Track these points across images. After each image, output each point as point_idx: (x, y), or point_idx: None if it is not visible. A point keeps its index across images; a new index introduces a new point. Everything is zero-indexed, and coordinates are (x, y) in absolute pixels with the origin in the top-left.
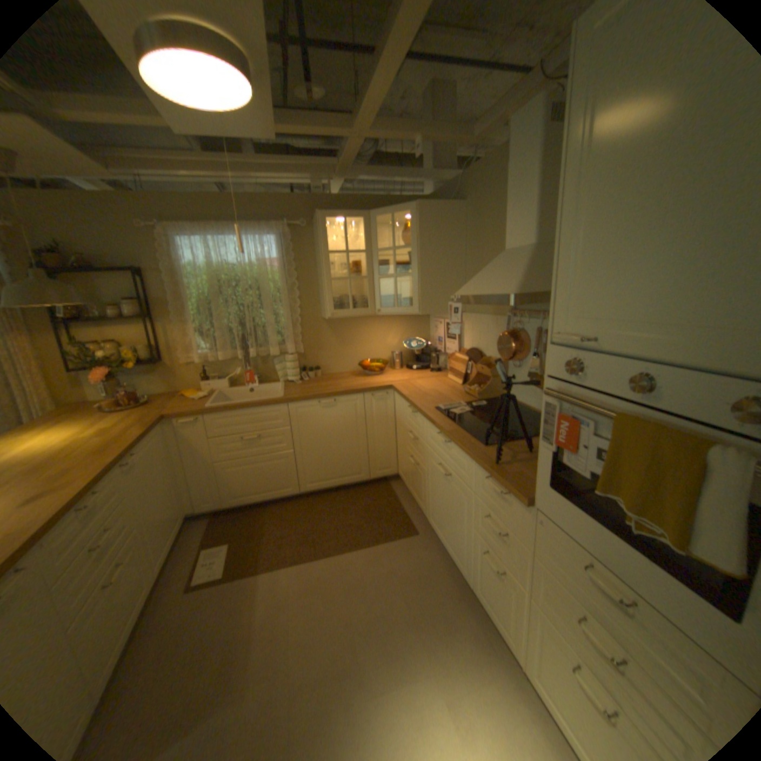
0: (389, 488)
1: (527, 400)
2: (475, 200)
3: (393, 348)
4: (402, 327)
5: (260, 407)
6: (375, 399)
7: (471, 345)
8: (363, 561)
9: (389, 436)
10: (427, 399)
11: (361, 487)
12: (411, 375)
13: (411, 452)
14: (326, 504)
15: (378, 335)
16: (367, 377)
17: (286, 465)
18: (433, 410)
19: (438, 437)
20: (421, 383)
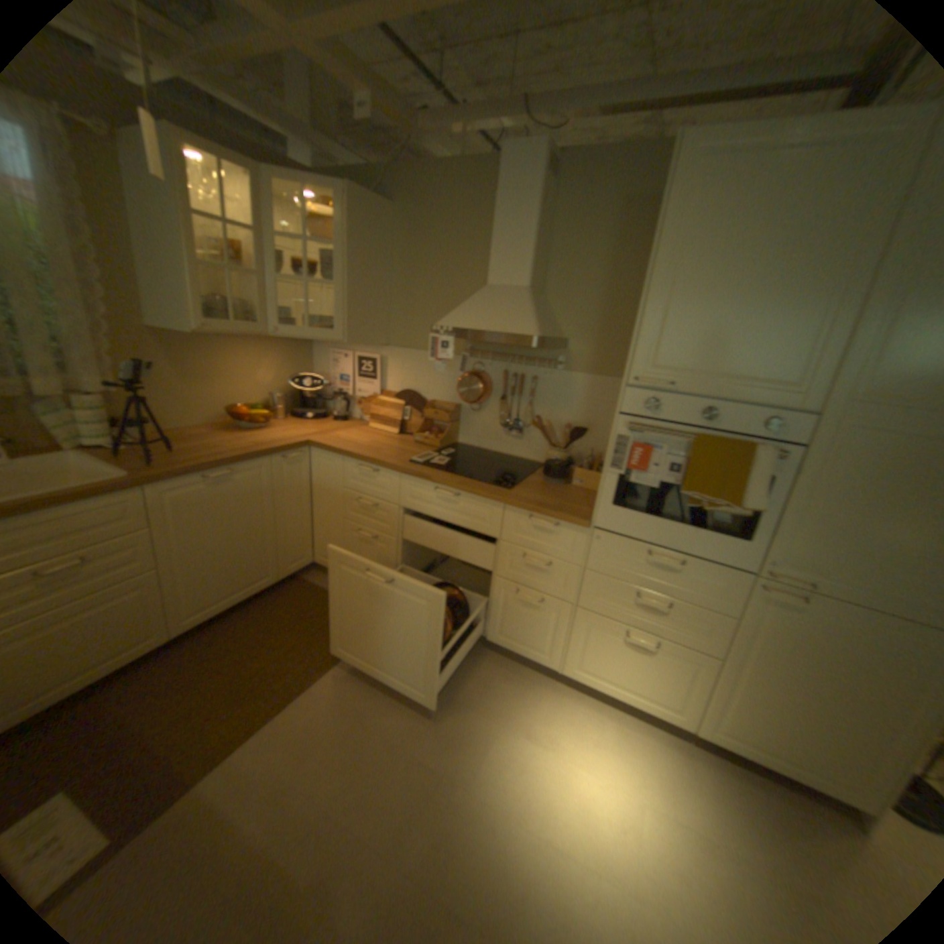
0: (306, 584)
1: (484, 443)
2: (408, 207)
3: (266, 388)
4: (277, 357)
5: (78, 502)
6: (285, 463)
7: (399, 386)
8: (345, 676)
9: (303, 513)
10: (382, 453)
11: (263, 597)
12: (312, 425)
13: (356, 524)
14: (223, 638)
15: (243, 366)
16: (246, 432)
17: (141, 601)
18: (408, 463)
19: (428, 493)
20: (345, 435)
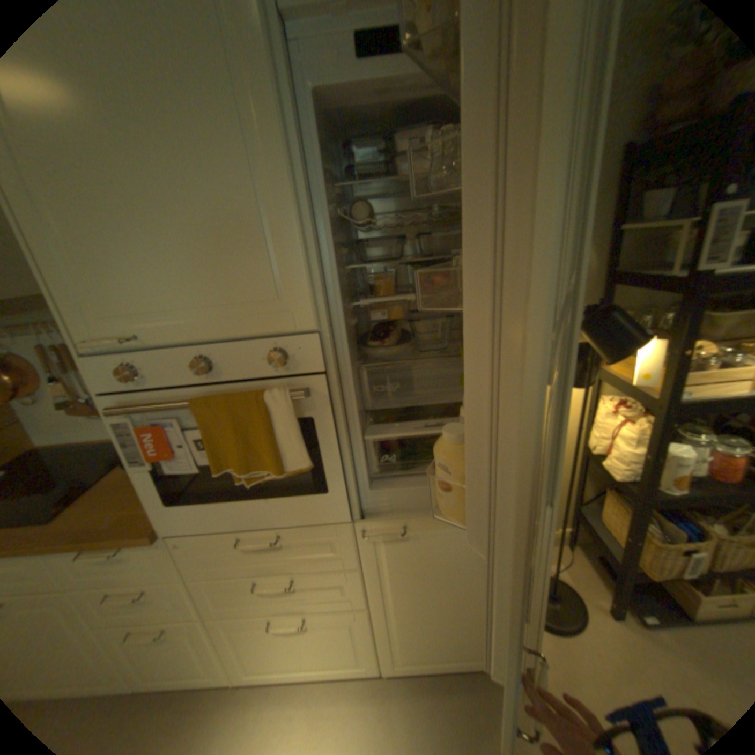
0: None
1: (69, 437)
2: None
3: None
4: None
5: None
6: None
7: None
8: None
9: None
10: None
11: None
12: None
13: None
14: None
15: None
16: None
17: None
18: None
19: None
20: None
